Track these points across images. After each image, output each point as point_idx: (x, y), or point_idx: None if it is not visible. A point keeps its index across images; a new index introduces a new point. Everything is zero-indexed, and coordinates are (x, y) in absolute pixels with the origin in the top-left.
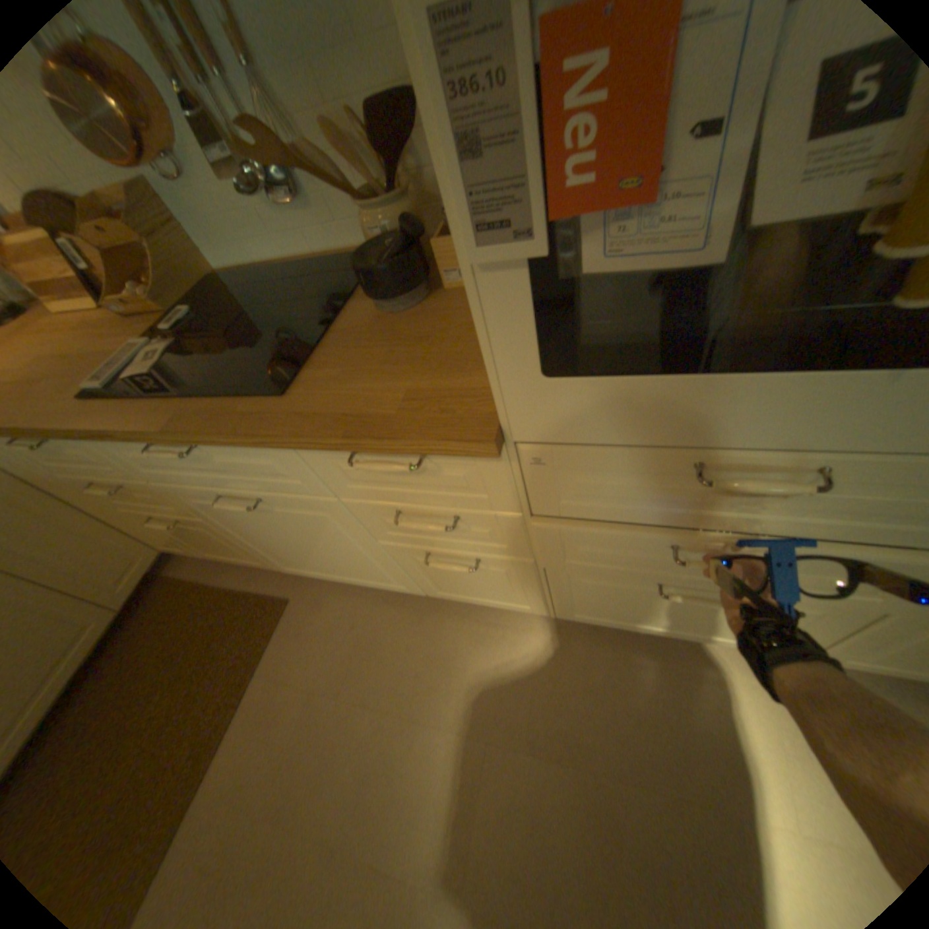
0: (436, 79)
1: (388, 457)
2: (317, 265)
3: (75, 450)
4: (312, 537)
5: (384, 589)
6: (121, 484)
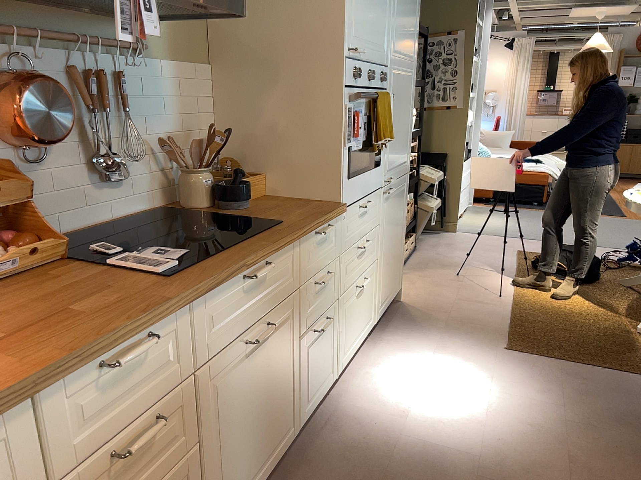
0: (346, 117)
1: (326, 227)
2: (128, 222)
3: (163, 342)
4: (272, 372)
5: (279, 457)
6: (159, 409)
